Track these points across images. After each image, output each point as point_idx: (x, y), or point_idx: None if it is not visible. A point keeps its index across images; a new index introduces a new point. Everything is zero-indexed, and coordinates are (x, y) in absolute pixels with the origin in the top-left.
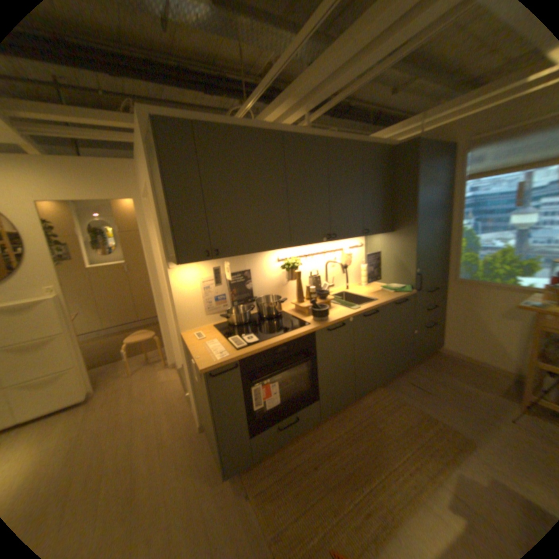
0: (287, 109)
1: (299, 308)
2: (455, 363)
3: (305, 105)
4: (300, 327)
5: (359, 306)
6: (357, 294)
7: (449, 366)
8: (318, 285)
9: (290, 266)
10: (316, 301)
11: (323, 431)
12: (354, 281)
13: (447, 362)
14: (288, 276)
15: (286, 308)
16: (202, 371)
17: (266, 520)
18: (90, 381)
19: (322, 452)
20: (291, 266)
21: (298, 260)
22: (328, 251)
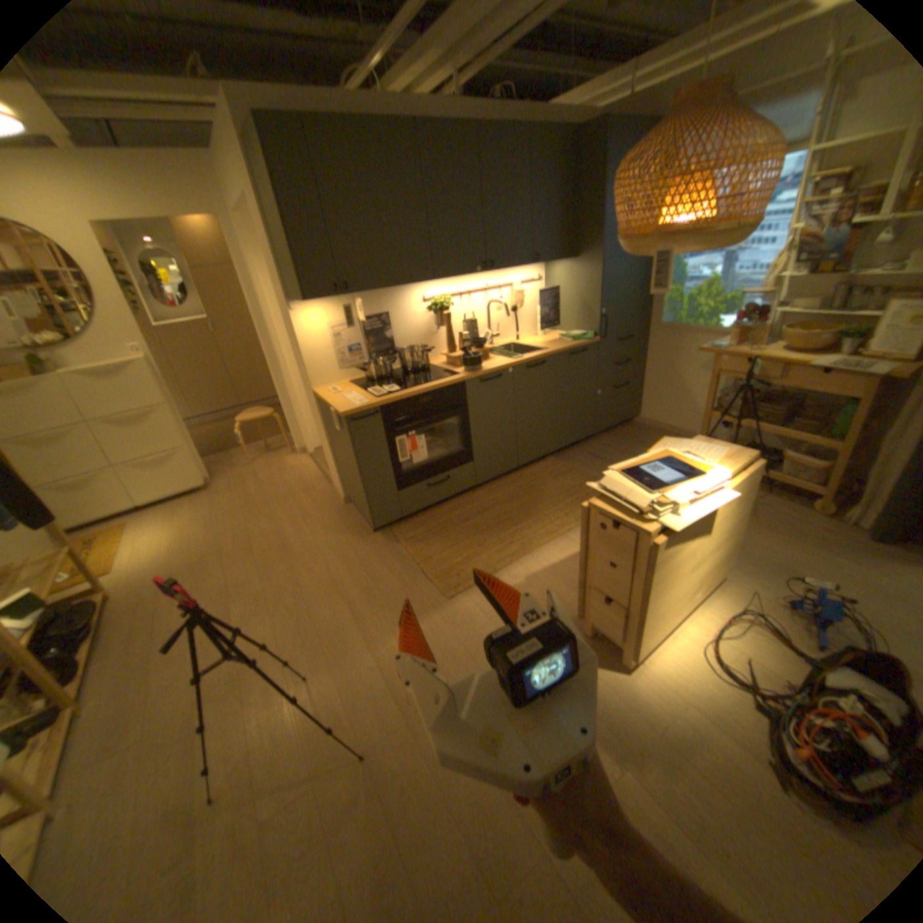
0: (423, 71)
1: (449, 361)
2: (646, 432)
3: (448, 65)
4: (446, 378)
5: (520, 357)
6: (528, 346)
7: (637, 435)
8: (473, 333)
9: (437, 307)
10: (469, 351)
11: (478, 495)
12: (528, 331)
13: (638, 432)
14: (435, 322)
15: (435, 363)
16: (341, 415)
17: (415, 552)
18: (203, 466)
19: (473, 509)
20: (440, 308)
21: (446, 300)
22: (490, 288)
